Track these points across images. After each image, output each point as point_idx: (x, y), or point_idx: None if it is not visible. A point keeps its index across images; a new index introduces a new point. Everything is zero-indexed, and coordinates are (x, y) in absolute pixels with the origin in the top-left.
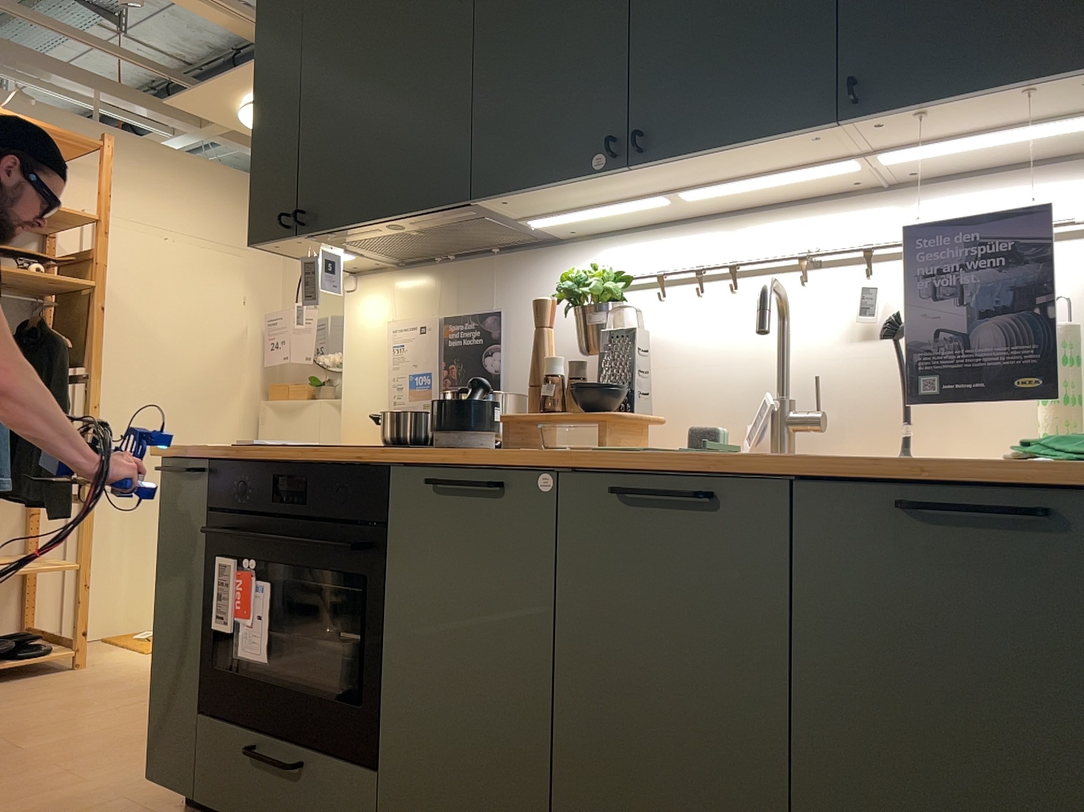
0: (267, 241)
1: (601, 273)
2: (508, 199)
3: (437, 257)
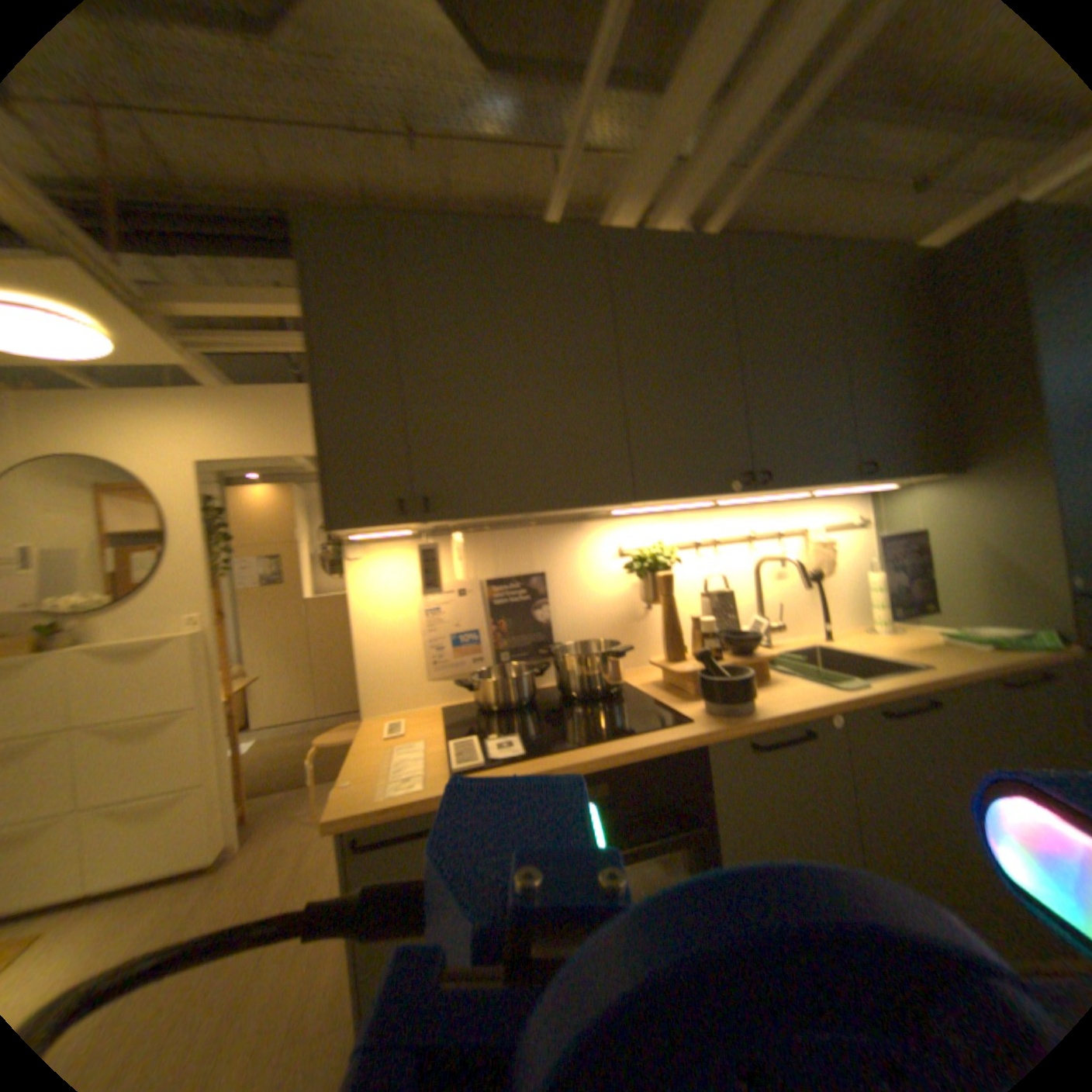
0: (355, 525)
1: (668, 549)
2: (650, 502)
3: (472, 527)
